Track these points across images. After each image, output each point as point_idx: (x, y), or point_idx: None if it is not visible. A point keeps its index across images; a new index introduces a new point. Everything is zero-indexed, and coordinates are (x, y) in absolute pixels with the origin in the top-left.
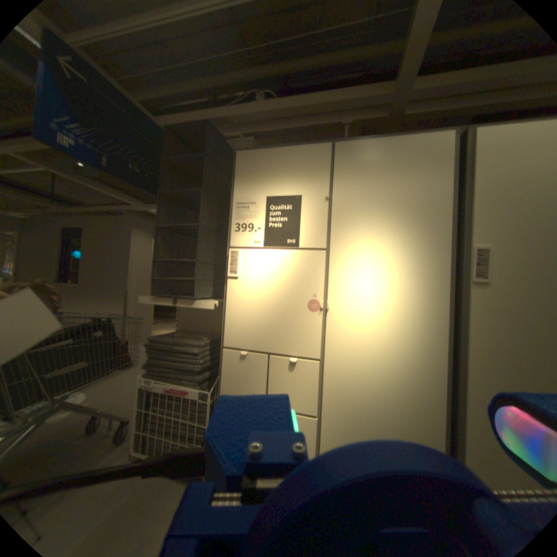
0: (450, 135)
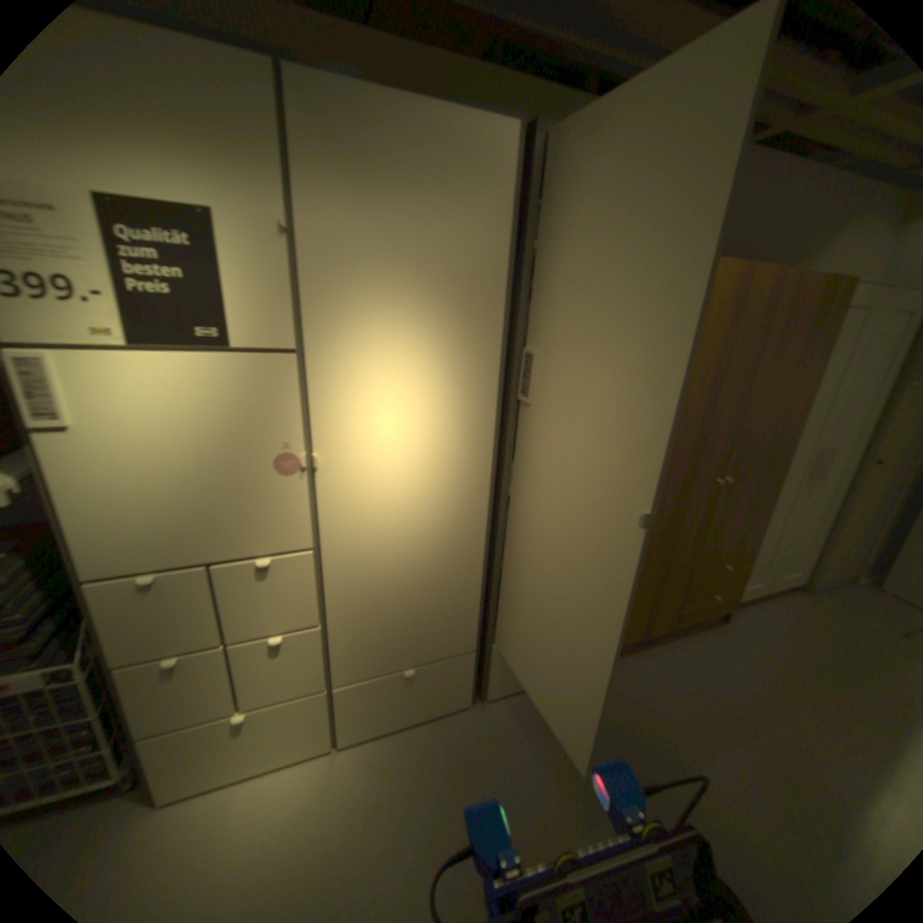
0: (514, 129)
